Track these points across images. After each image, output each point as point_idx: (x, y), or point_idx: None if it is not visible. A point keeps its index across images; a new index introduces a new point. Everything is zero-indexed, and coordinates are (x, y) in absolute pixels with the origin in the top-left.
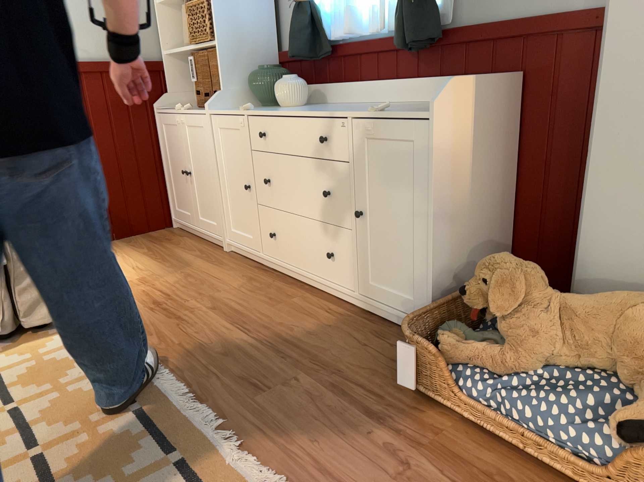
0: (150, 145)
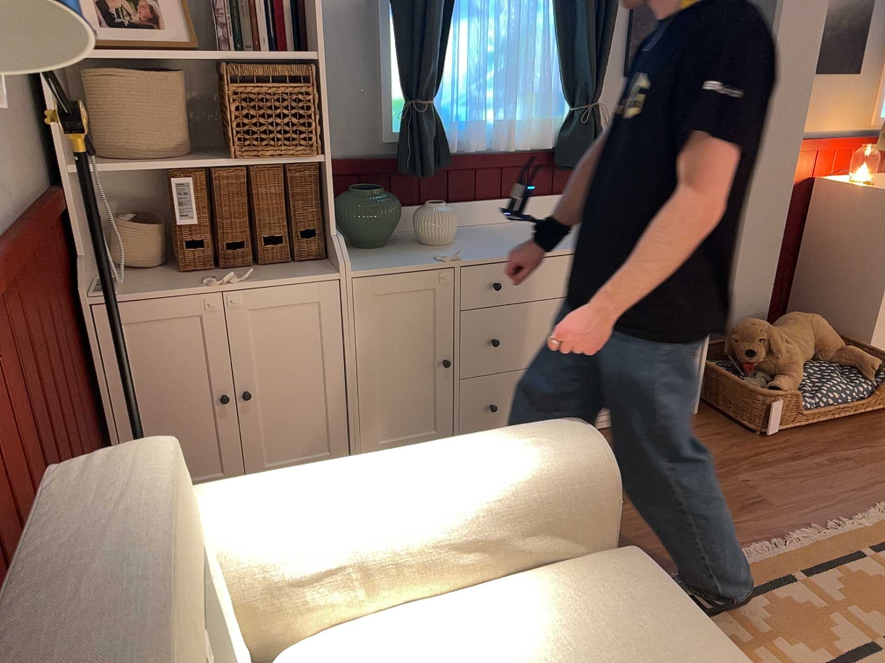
0: (84, 378)
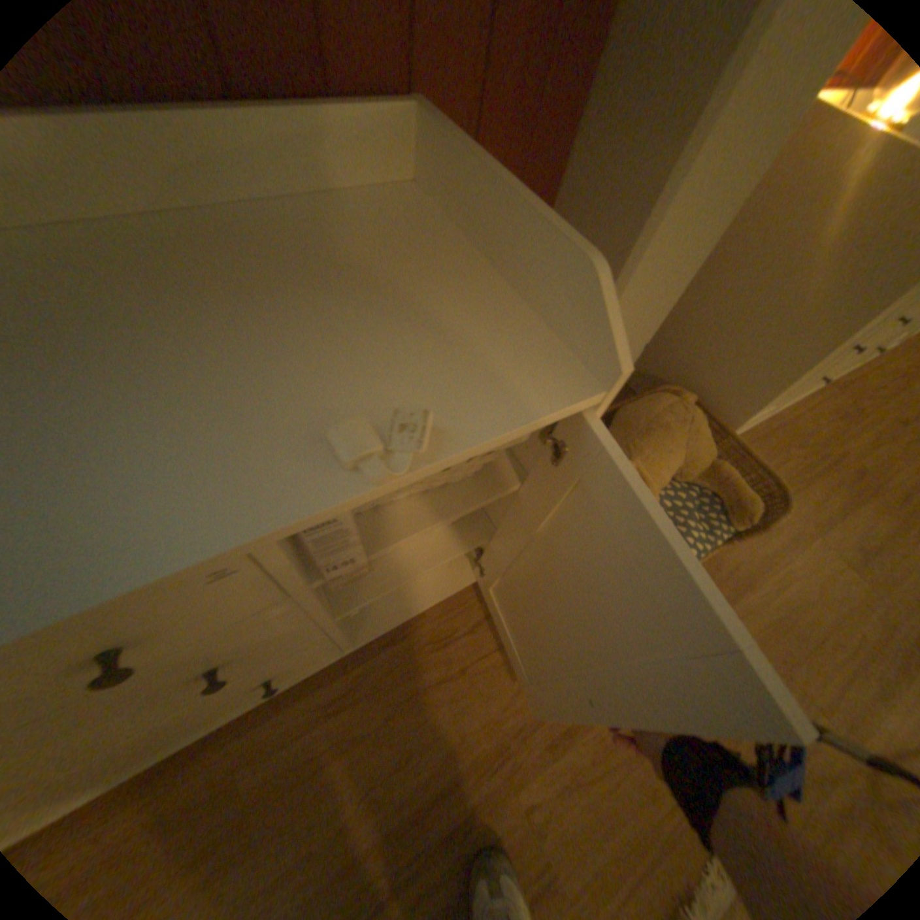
0: None
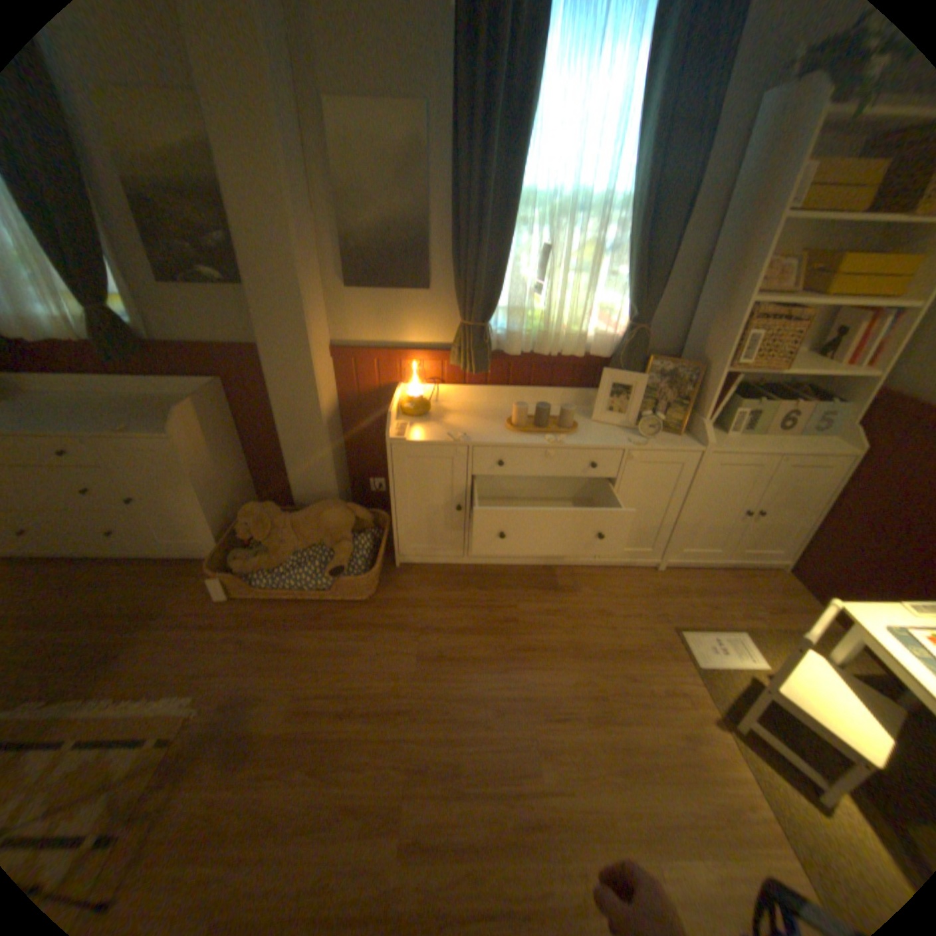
0: None
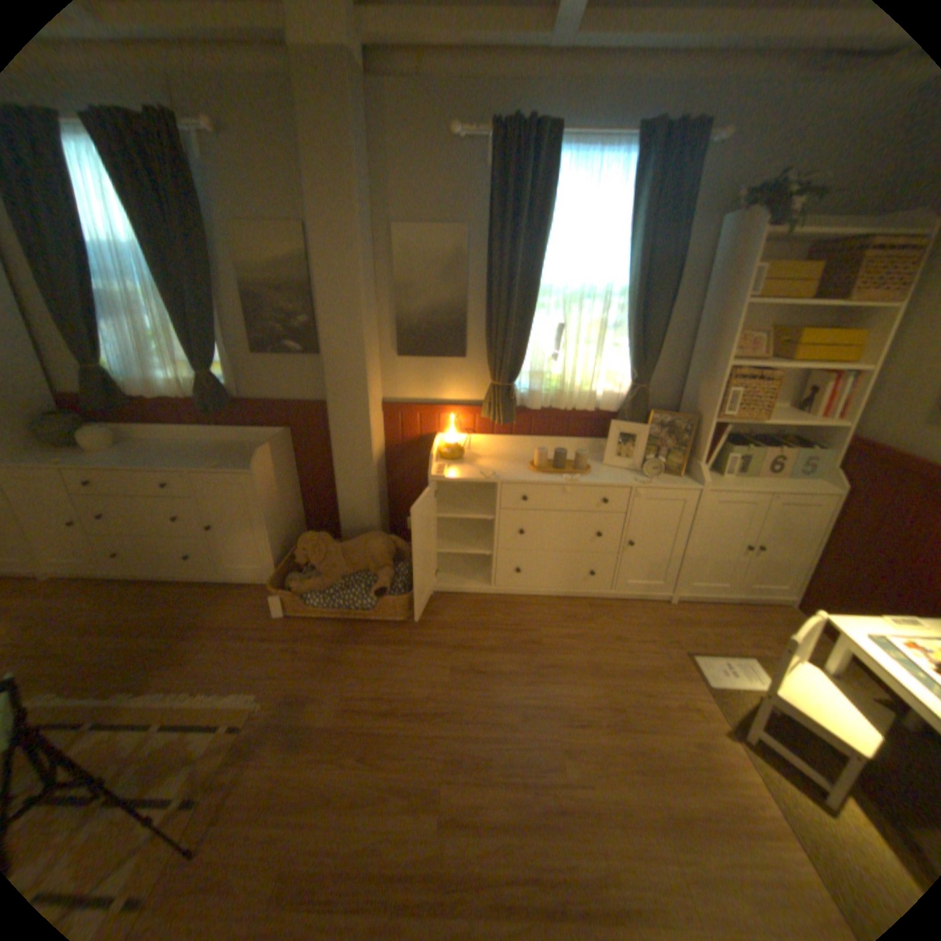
0: None
